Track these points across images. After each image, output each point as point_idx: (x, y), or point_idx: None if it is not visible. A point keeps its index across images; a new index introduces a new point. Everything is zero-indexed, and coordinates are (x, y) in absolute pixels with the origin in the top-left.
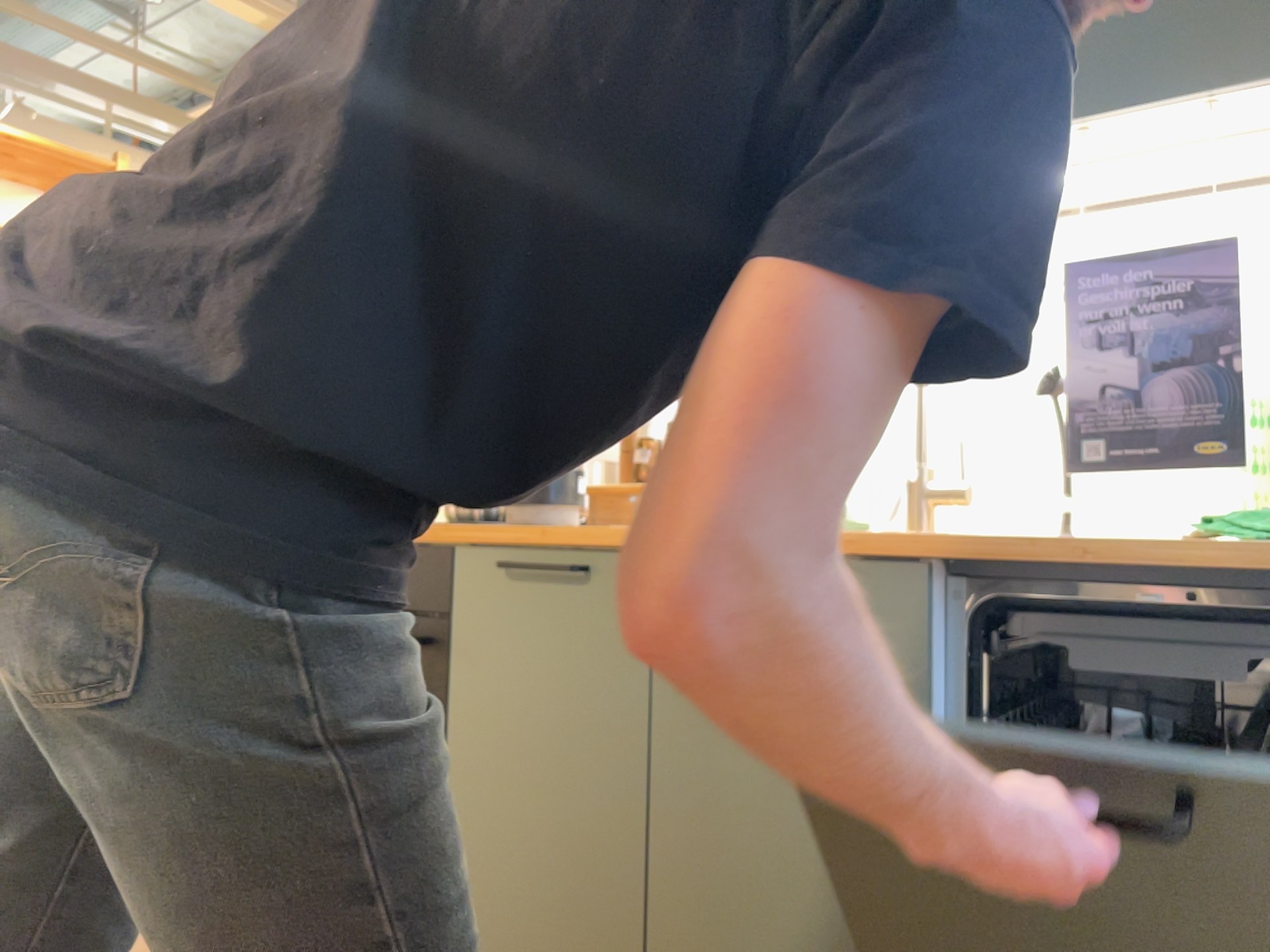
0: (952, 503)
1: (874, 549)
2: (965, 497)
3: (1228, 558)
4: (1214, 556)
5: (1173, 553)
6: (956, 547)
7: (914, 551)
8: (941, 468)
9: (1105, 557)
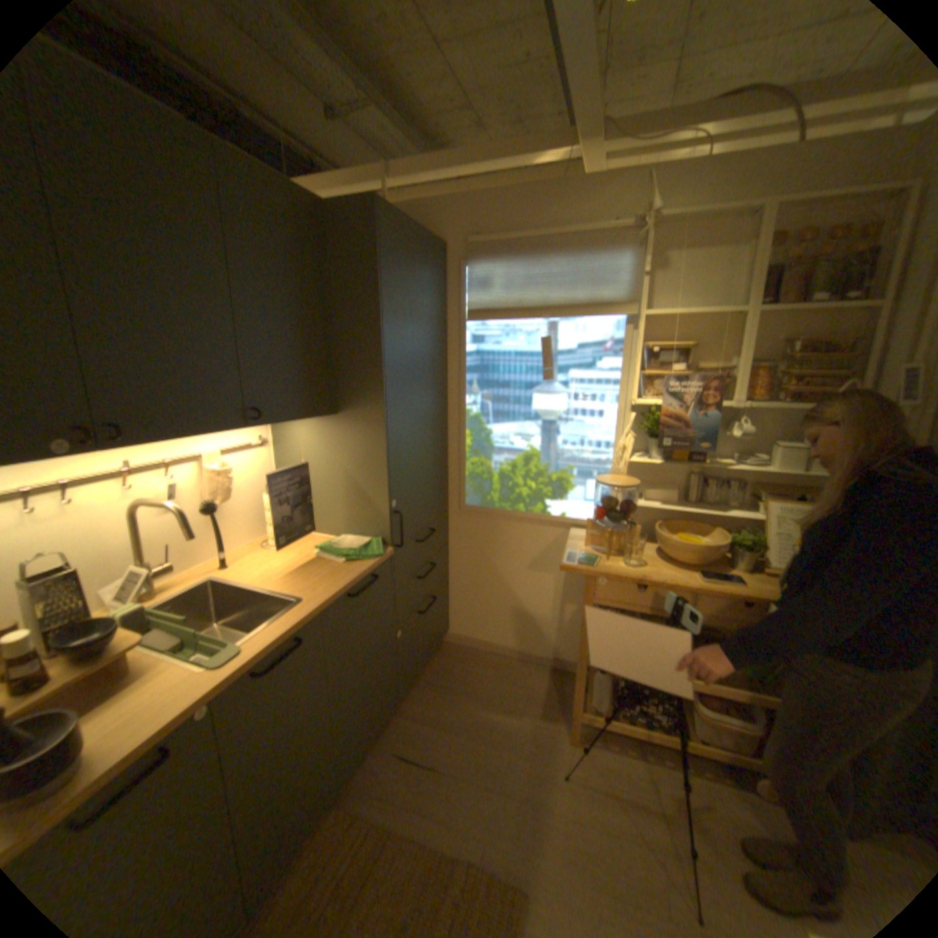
0: (159, 576)
1: (307, 619)
2: (167, 570)
3: (367, 567)
4: (372, 569)
5: (359, 571)
6: (330, 602)
7: (318, 611)
8: (146, 561)
9: (356, 581)
